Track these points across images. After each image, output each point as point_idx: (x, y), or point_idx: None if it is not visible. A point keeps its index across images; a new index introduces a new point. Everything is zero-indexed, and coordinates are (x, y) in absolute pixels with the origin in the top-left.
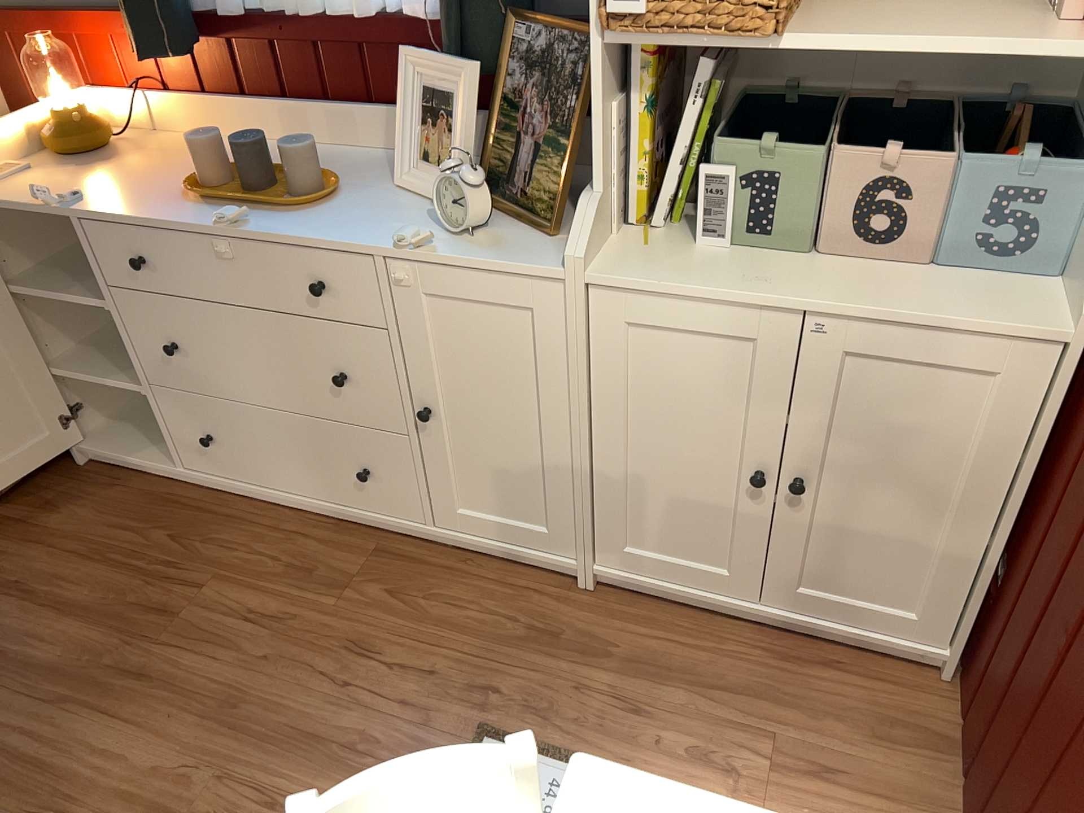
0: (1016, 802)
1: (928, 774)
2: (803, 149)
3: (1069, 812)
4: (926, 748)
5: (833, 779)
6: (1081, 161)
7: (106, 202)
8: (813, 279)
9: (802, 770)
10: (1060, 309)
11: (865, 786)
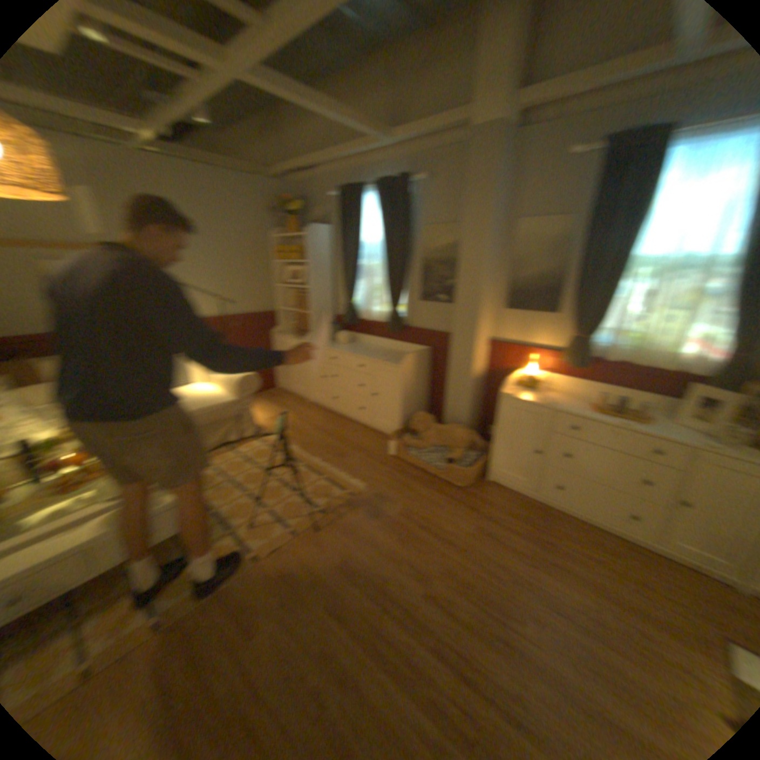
0: None
1: None
2: None
3: None
4: None
5: None
6: None
7: (557, 405)
8: None
9: None
10: None
11: None
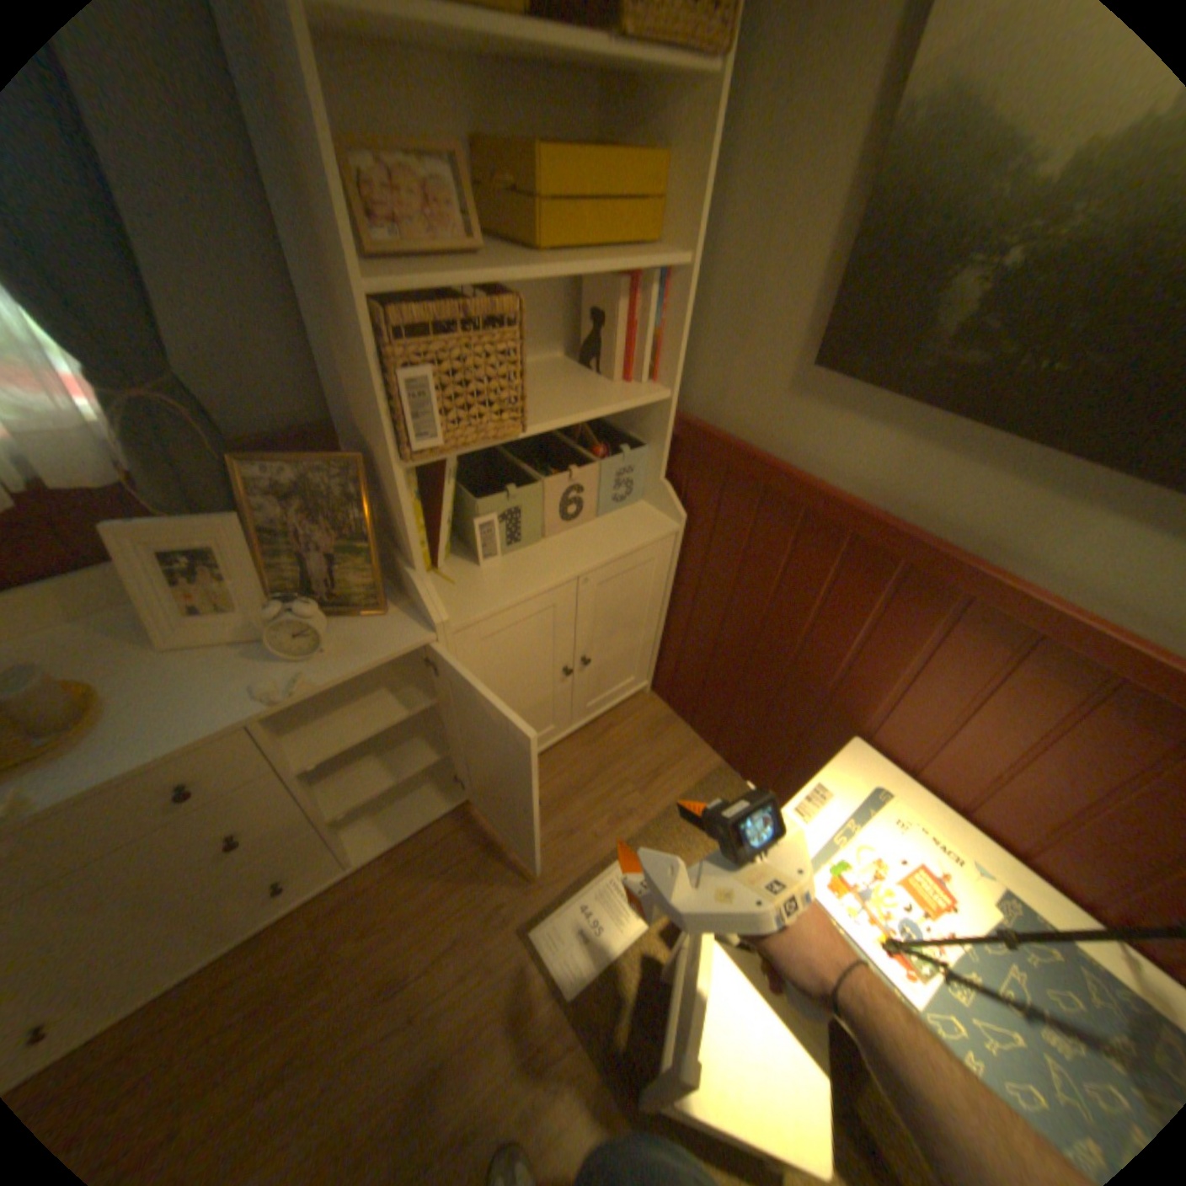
0: (759, 723)
1: (683, 739)
2: (527, 484)
3: (808, 713)
4: (672, 729)
5: (664, 775)
6: (638, 443)
7: None
8: (563, 554)
9: (653, 784)
10: (666, 515)
11: (674, 766)
